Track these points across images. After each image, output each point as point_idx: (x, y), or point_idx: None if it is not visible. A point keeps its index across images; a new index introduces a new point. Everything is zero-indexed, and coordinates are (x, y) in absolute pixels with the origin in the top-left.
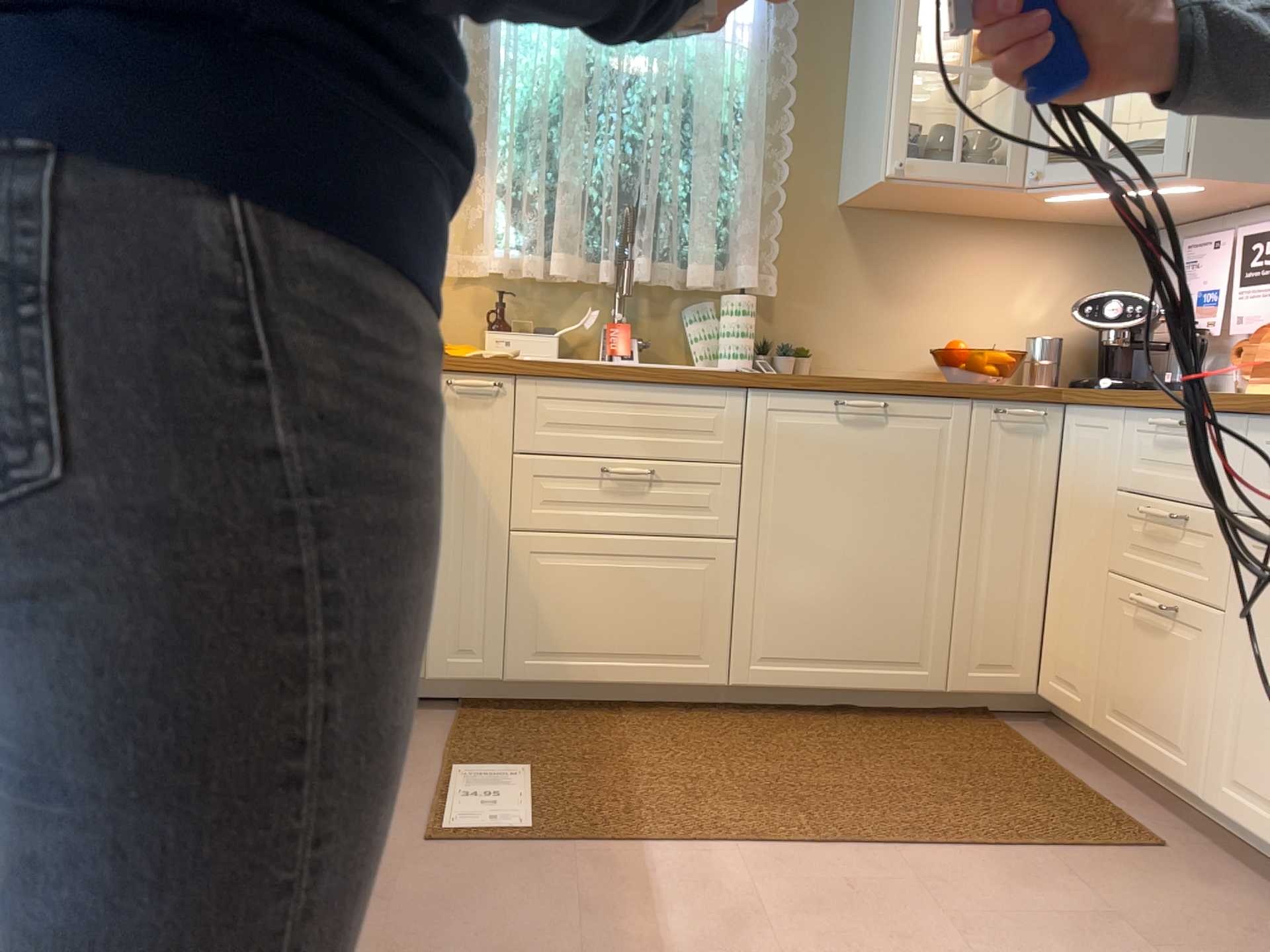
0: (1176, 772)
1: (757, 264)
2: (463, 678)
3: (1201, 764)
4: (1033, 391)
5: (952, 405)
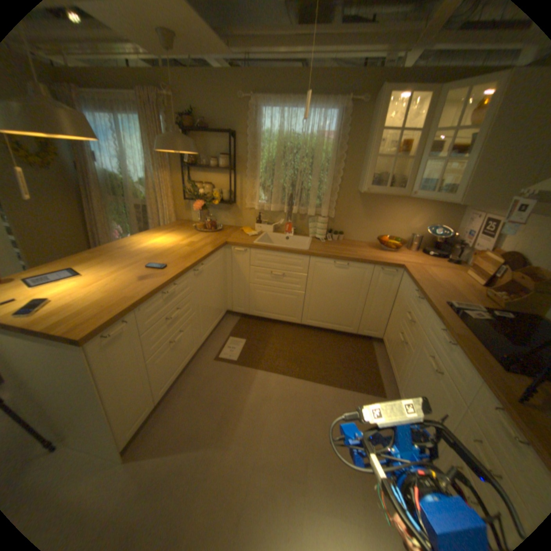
0: (397, 381)
1: (330, 208)
2: (240, 312)
3: (401, 383)
4: (394, 265)
5: (368, 266)
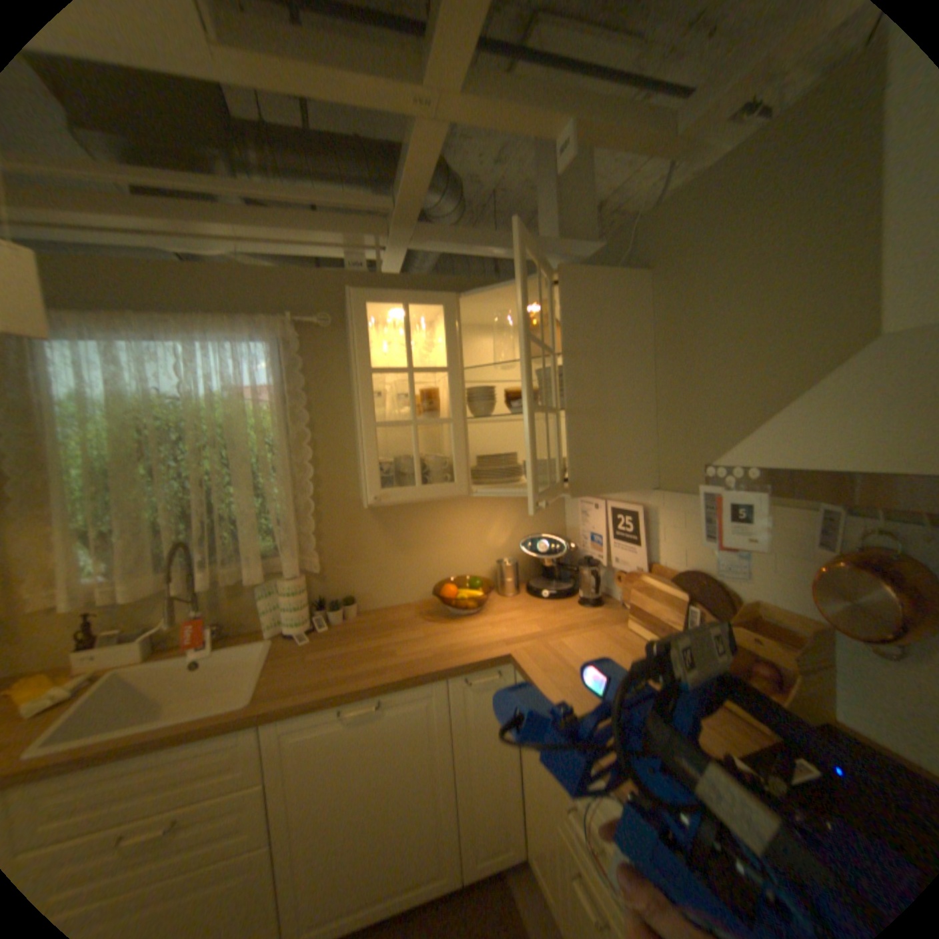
0: None
1: (306, 550)
2: None
3: None
4: (489, 663)
5: (432, 689)
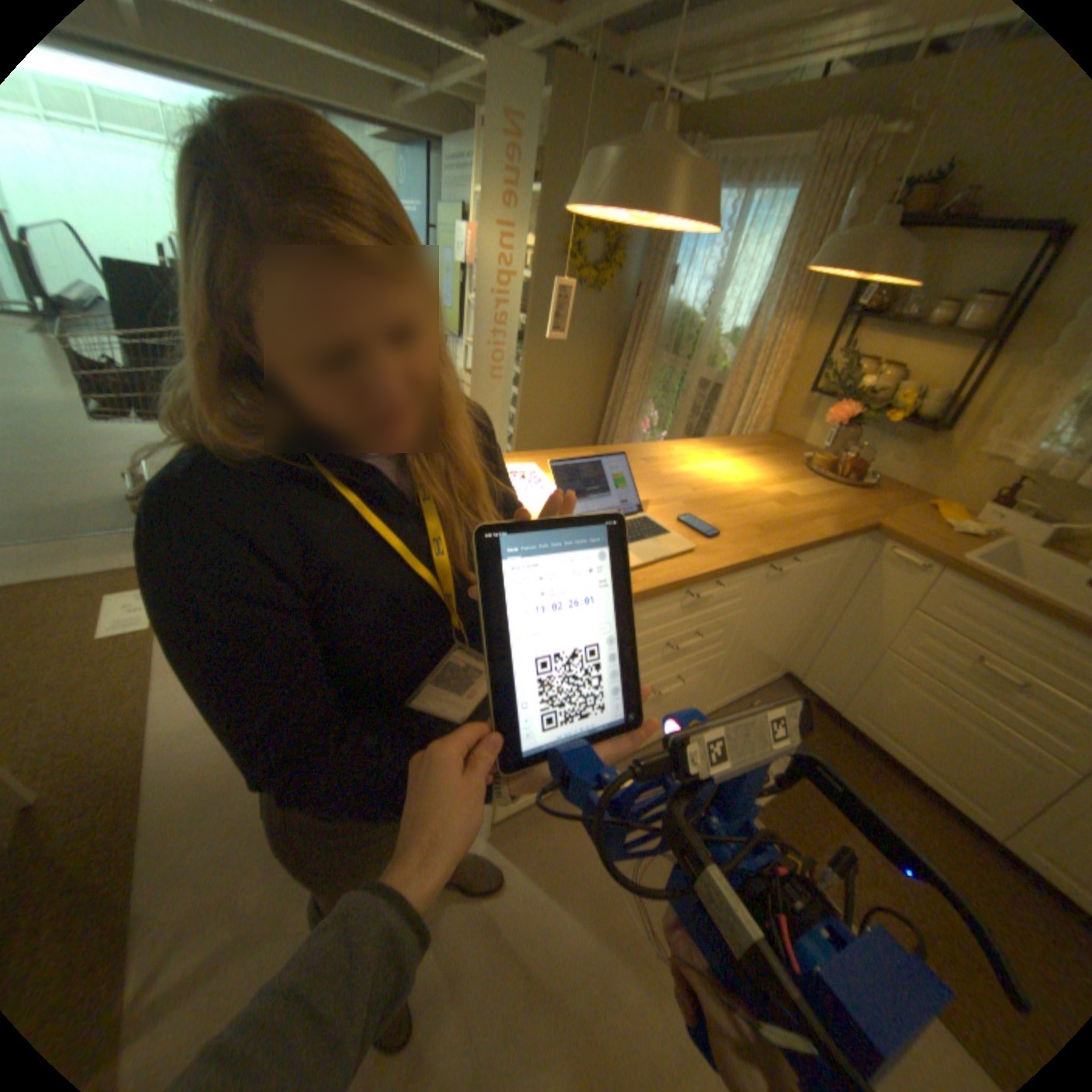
0: None
1: None
2: (822, 698)
3: None
4: None
5: None
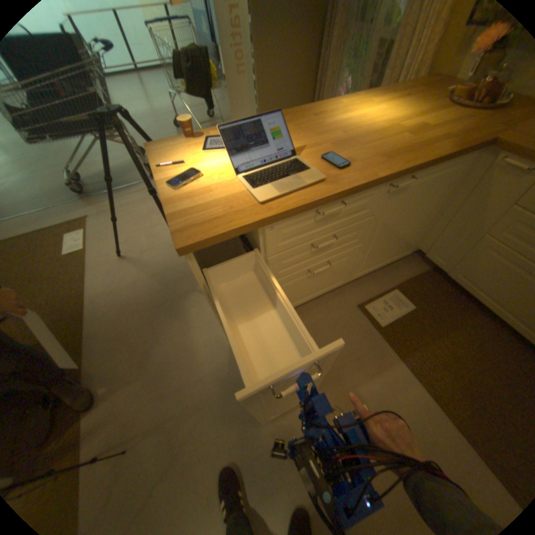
0: None
1: None
2: (437, 264)
3: None
4: None
5: None
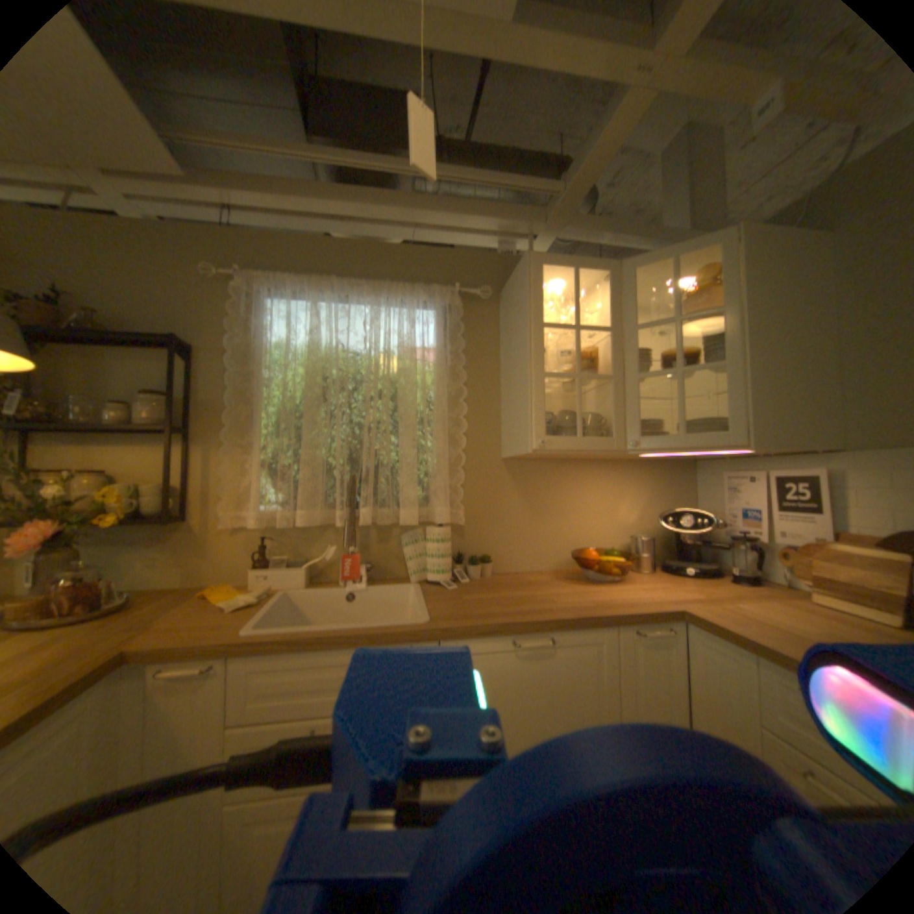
0: None
1: (450, 503)
2: None
3: None
4: (664, 616)
5: (605, 634)
